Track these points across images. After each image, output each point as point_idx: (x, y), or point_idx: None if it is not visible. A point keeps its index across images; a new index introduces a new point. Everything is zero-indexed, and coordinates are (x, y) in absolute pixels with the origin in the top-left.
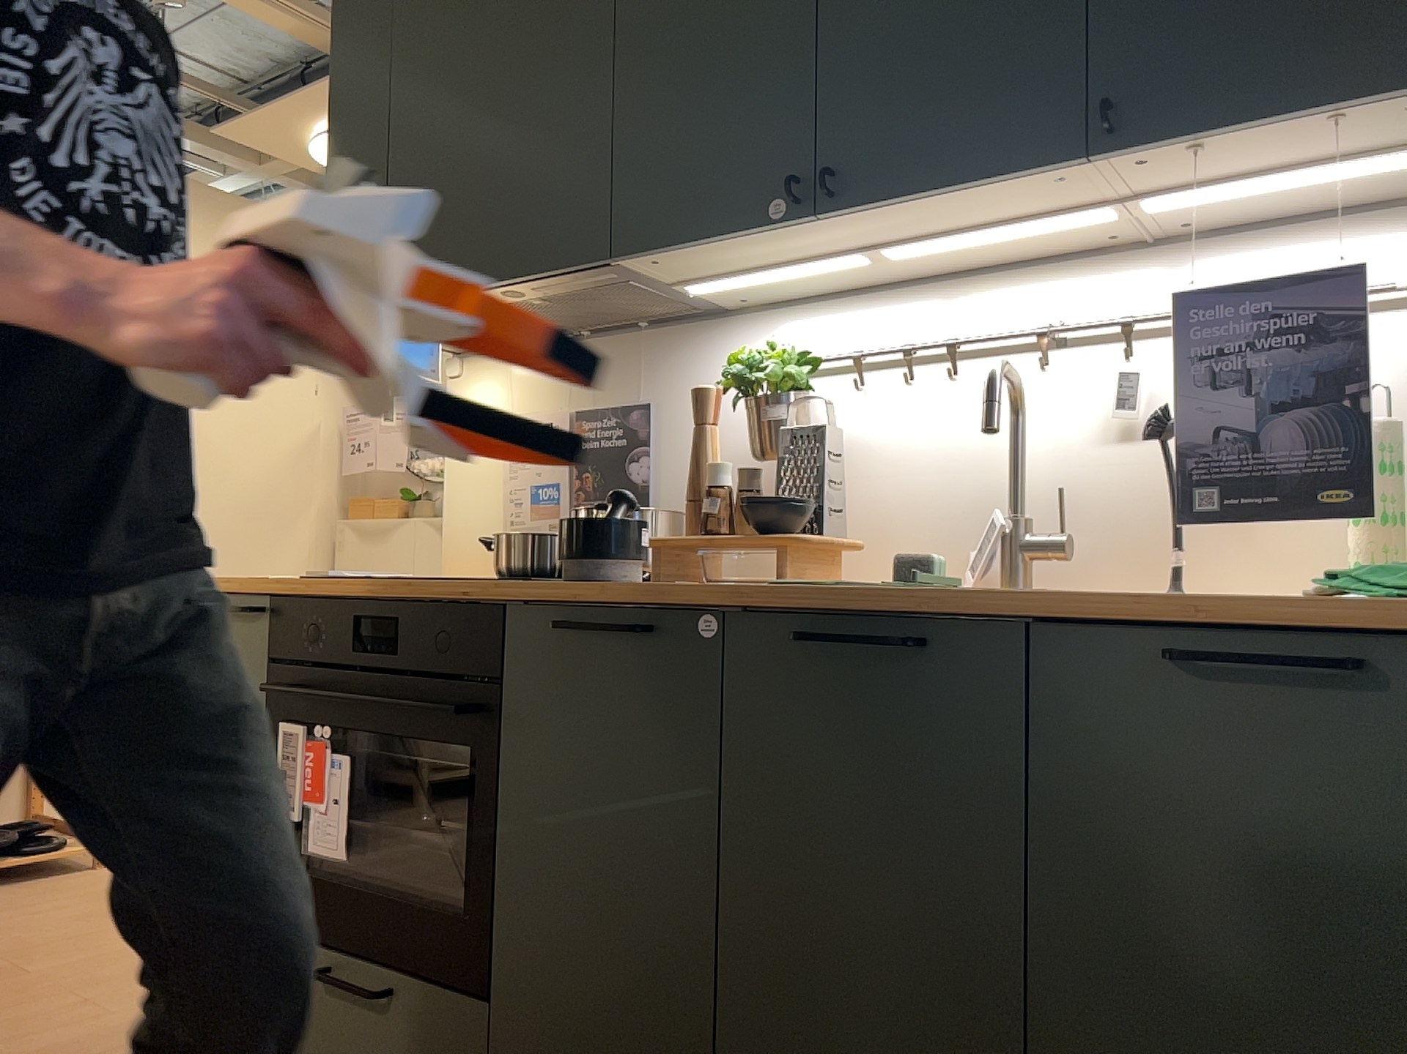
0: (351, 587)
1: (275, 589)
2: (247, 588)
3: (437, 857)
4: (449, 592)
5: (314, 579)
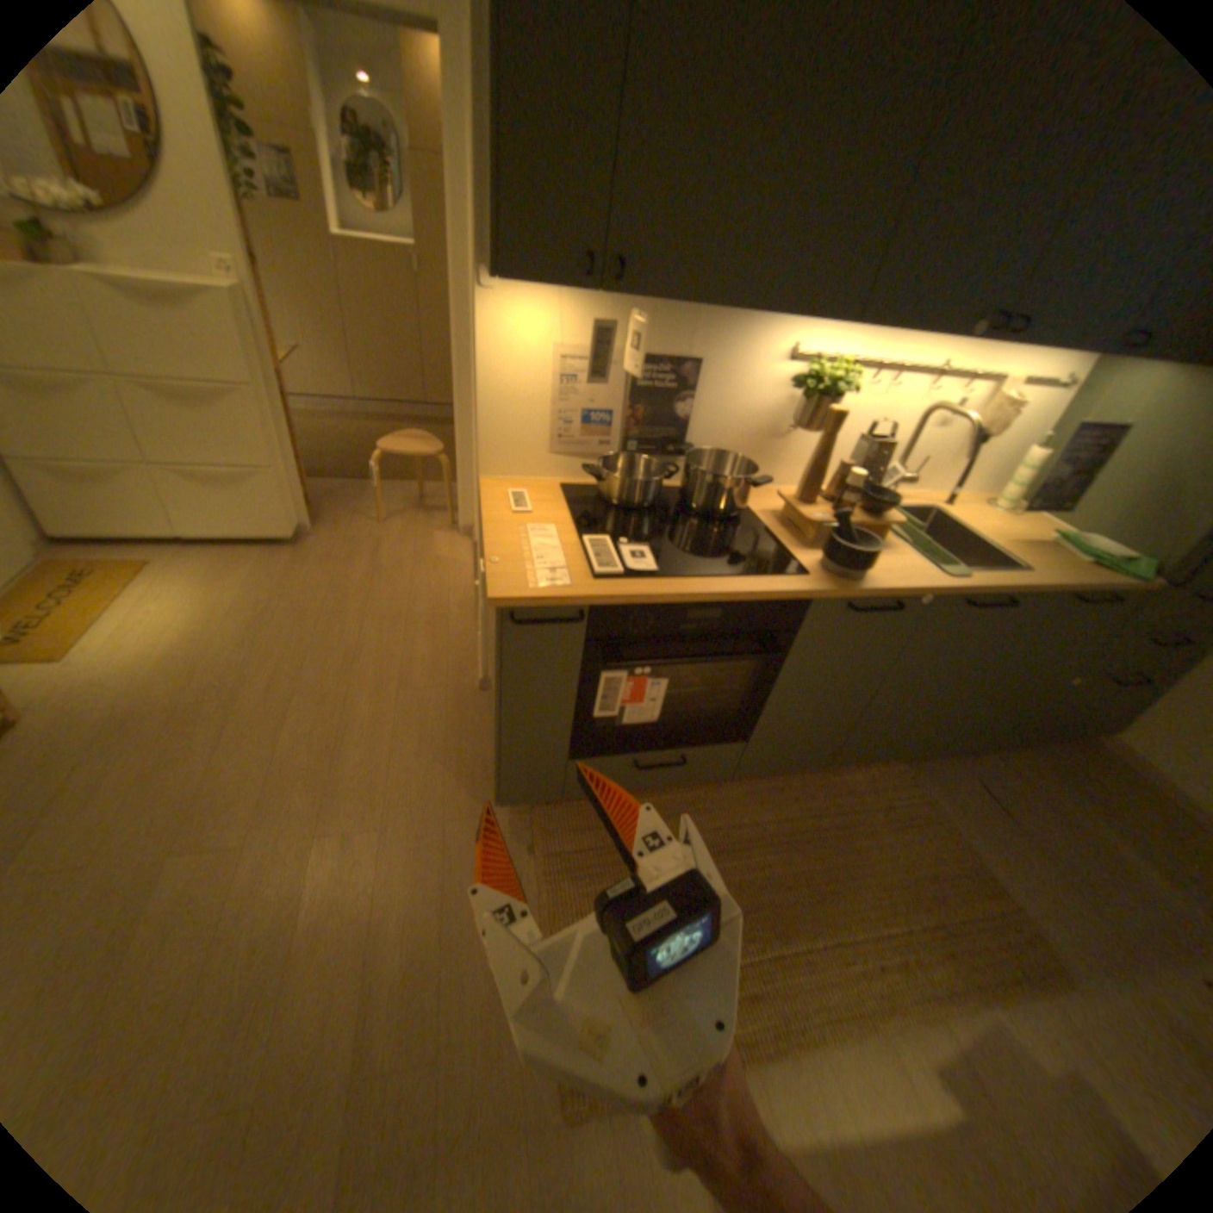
0: (674, 590)
1: (590, 597)
2: (568, 602)
3: (703, 699)
4: (768, 591)
5: (613, 580)
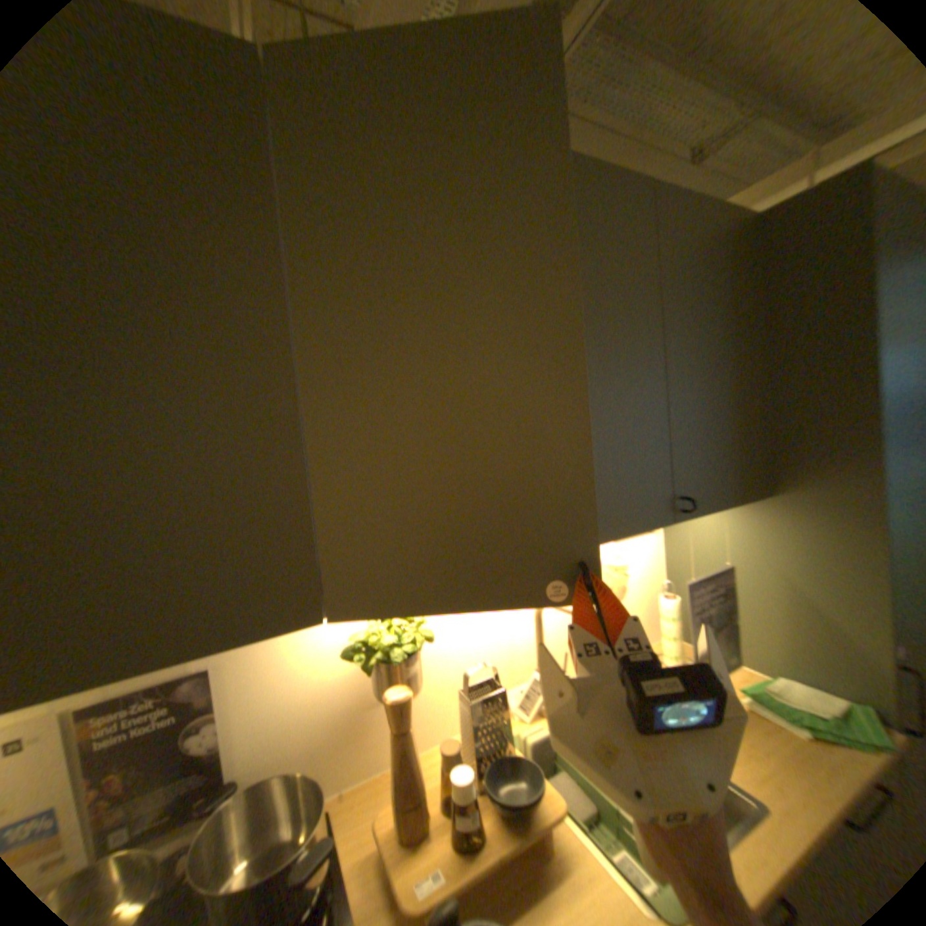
0: None
1: None
2: None
3: None
4: None
5: None
